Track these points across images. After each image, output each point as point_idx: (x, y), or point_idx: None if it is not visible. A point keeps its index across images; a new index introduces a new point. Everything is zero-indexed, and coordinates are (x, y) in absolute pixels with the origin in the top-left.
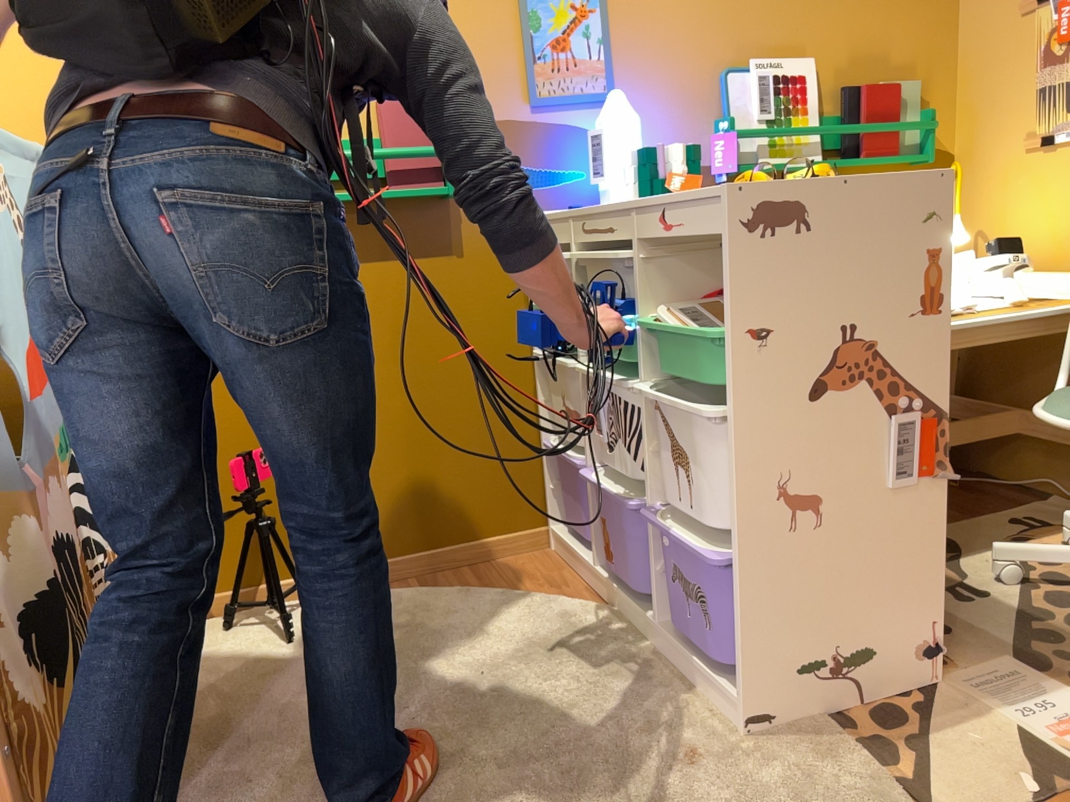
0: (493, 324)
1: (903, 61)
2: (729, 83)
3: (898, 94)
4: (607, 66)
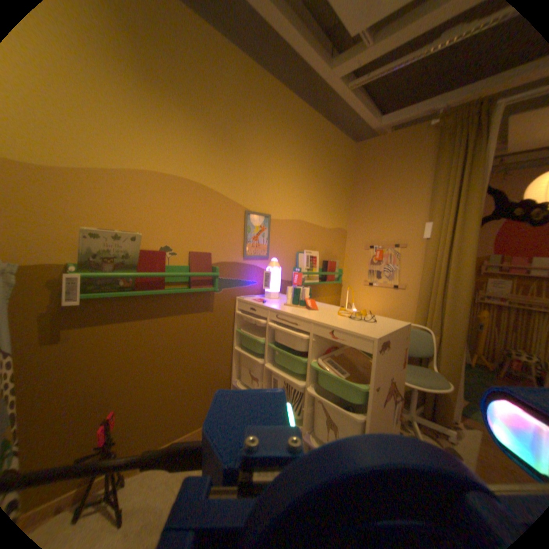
0: (220, 339)
1: (335, 254)
2: (299, 256)
3: (336, 264)
4: (268, 247)
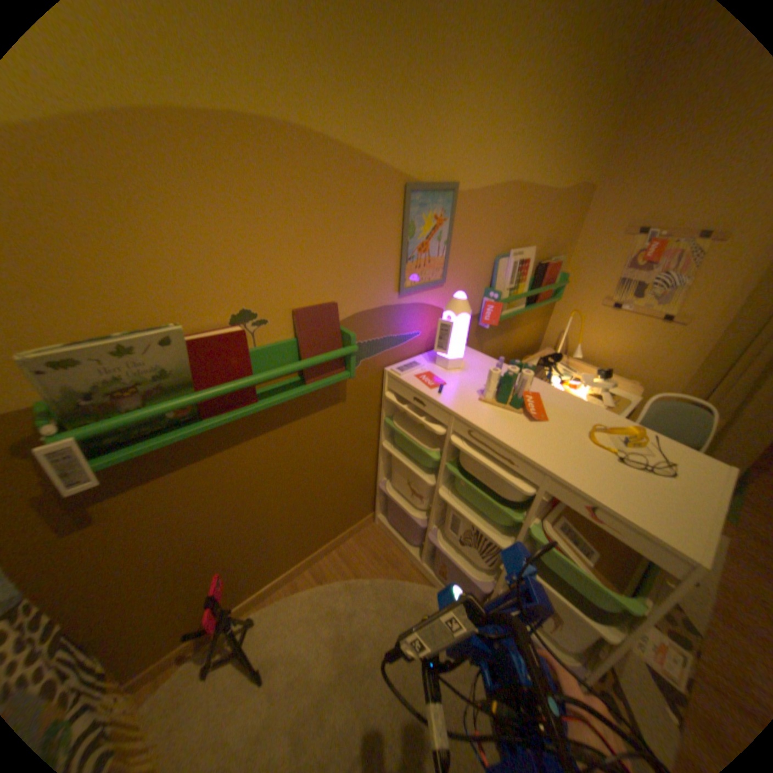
0: (360, 434)
1: (562, 243)
2: (499, 265)
3: (561, 266)
4: (446, 260)
